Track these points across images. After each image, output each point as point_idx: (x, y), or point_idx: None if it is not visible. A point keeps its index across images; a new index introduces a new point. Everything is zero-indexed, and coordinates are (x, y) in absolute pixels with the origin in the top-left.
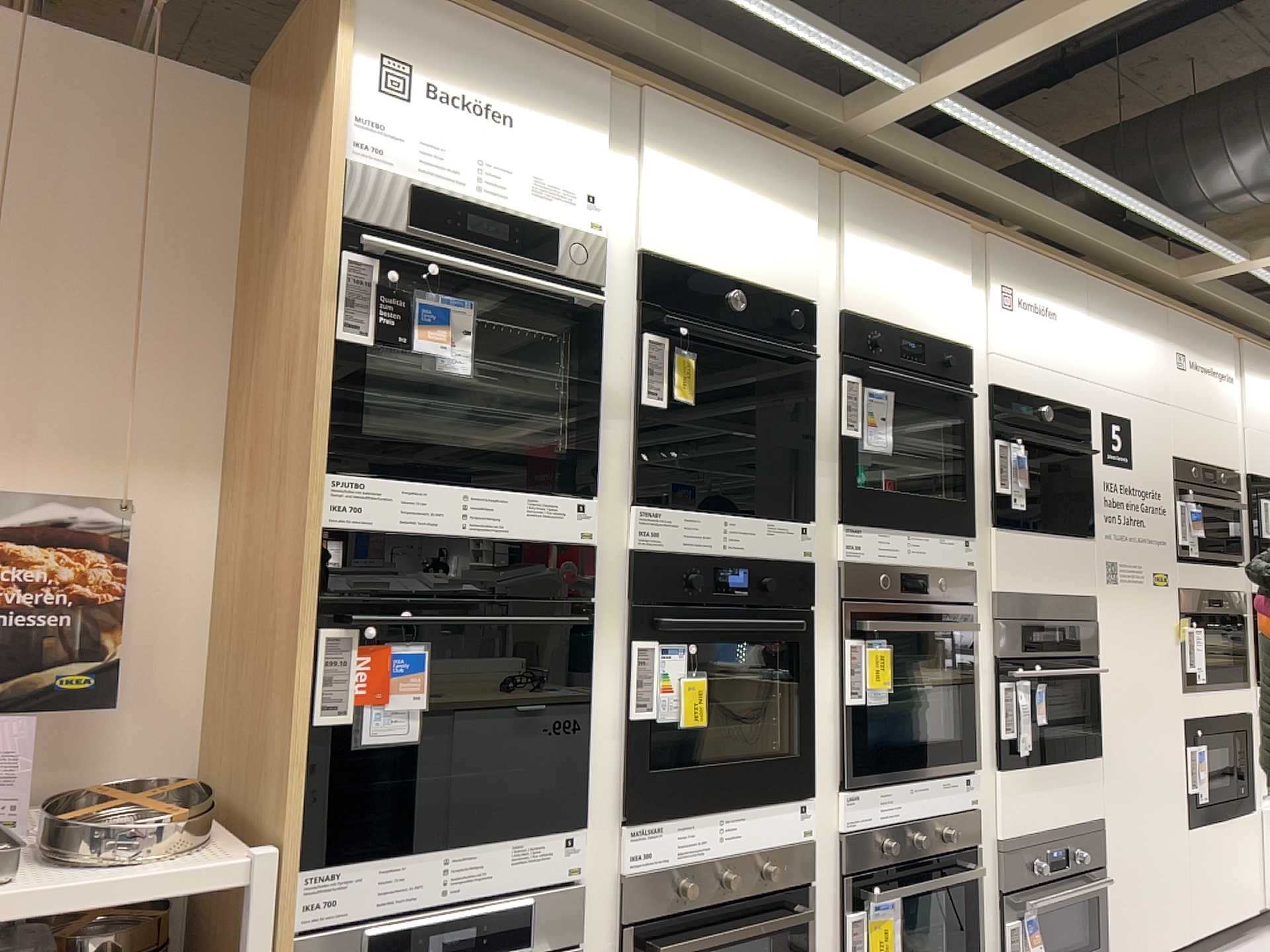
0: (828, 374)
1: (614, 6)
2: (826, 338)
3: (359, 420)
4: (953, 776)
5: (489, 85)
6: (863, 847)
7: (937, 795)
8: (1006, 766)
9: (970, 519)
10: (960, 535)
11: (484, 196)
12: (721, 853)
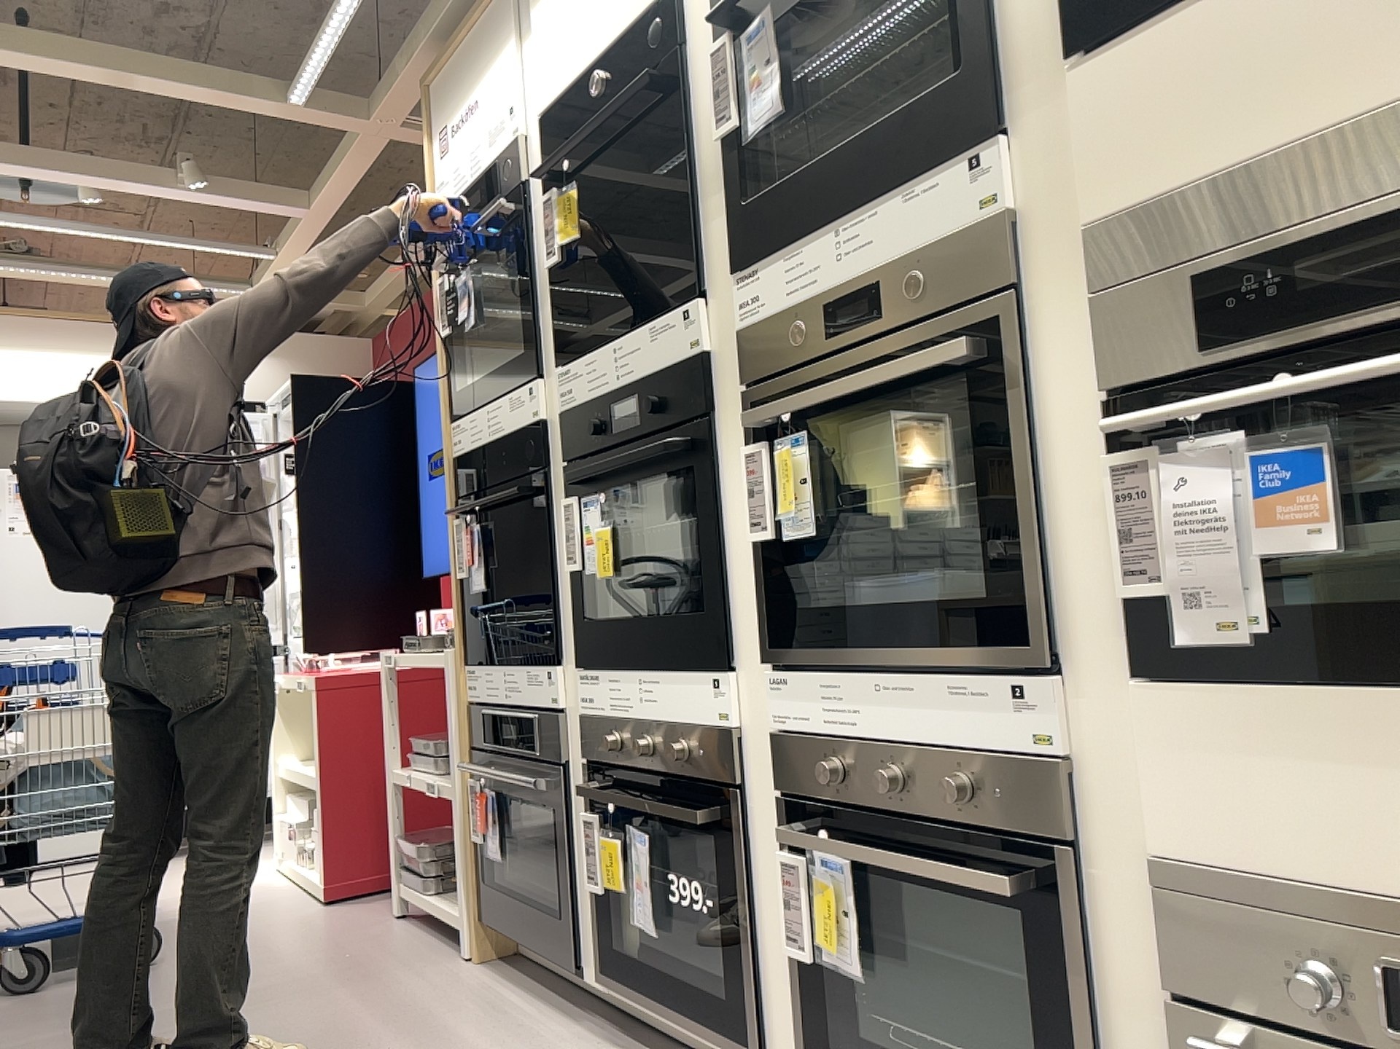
0: (699, 69)
1: None
2: (699, 16)
3: (456, 383)
4: (982, 676)
5: (466, 91)
6: (801, 763)
7: (938, 709)
8: (1164, 675)
9: (995, 94)
10: (955, 154)
11: (472, 179)
12: (641, 717)
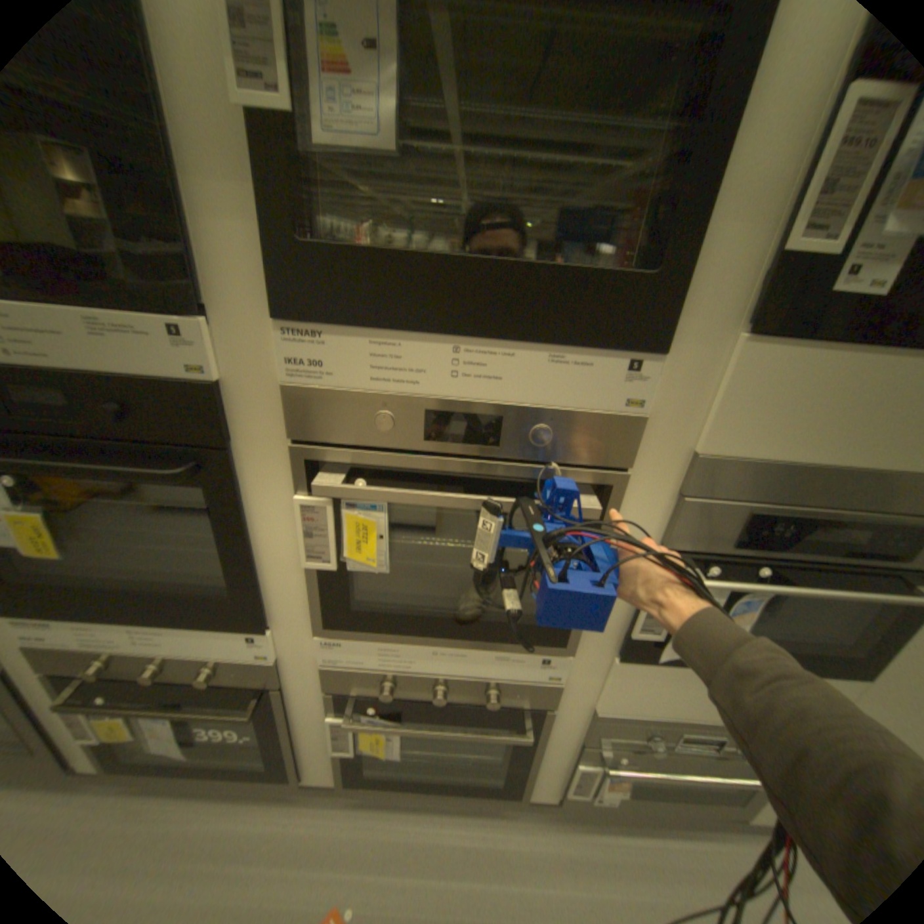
0: None
1: None
2: None
3: None
4: (521, 655)
5: None
6: (351, 683)
7: (483, 666)
8: (636, 662)
9: (676, 312)
10: (623, 347)
11: None
12: (138, 654)
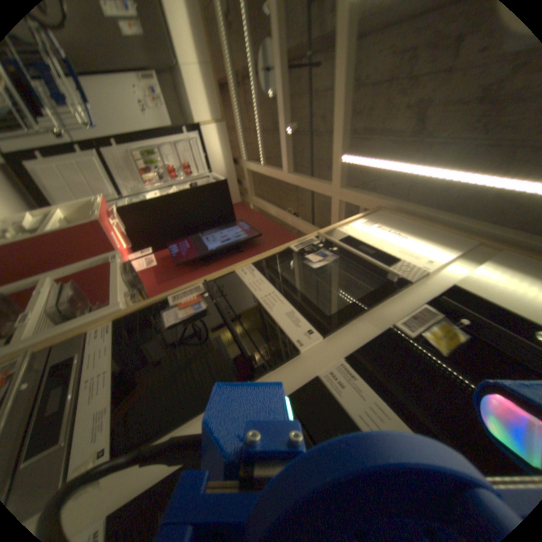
0: None
1: (495, 230)
2: None
3: (272, 266)
4: None
5: (403, 233)
6: None
7: None
8: None
9: None
10: None
11: (373, 248)
12: None
